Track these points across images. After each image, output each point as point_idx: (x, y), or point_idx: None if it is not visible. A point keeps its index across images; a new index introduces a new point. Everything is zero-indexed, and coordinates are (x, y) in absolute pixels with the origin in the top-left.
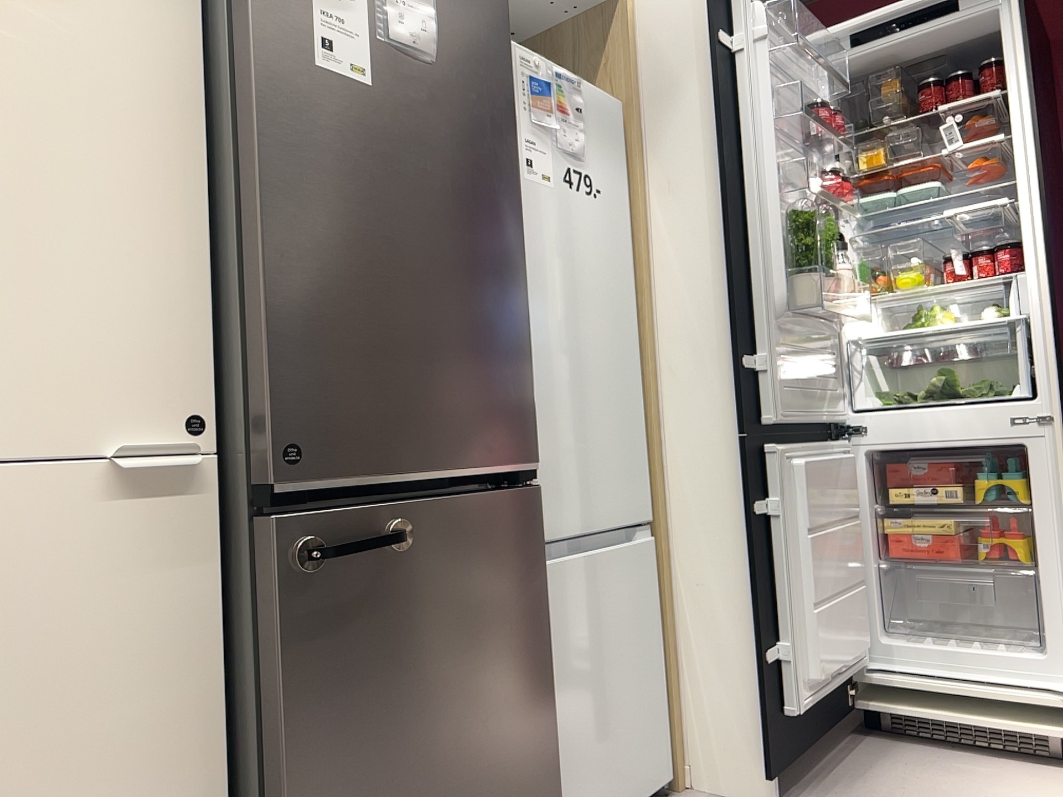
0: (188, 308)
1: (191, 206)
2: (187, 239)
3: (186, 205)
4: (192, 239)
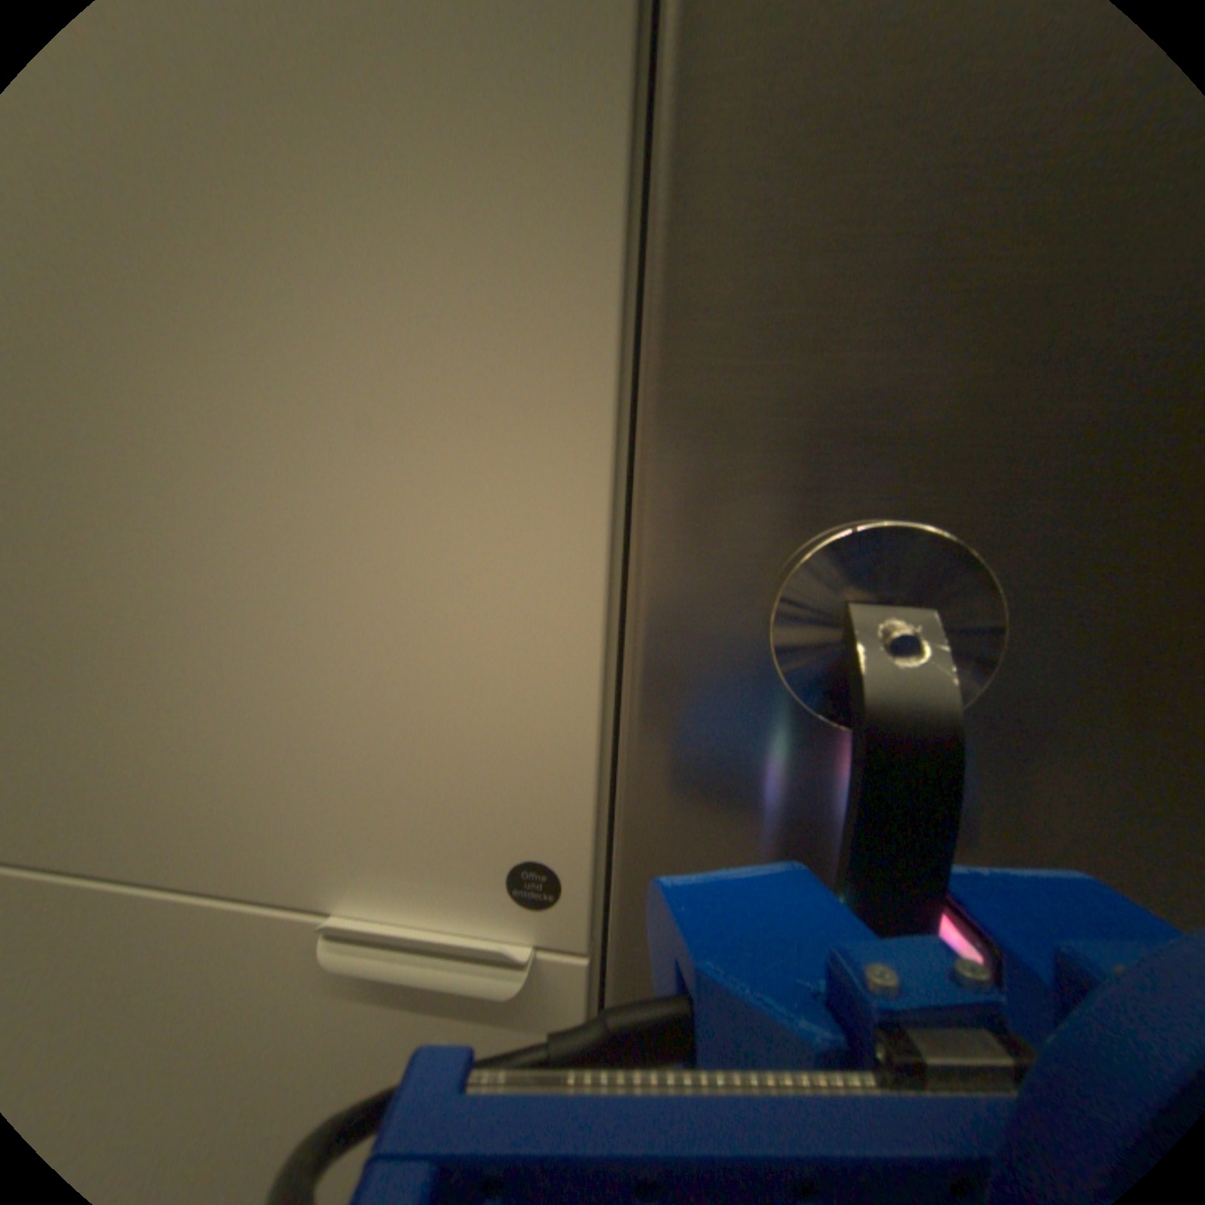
0: (564, 561)
1: (596, 198)
2: (573, 331)
3: (579, 200)
4: (591, 330)
